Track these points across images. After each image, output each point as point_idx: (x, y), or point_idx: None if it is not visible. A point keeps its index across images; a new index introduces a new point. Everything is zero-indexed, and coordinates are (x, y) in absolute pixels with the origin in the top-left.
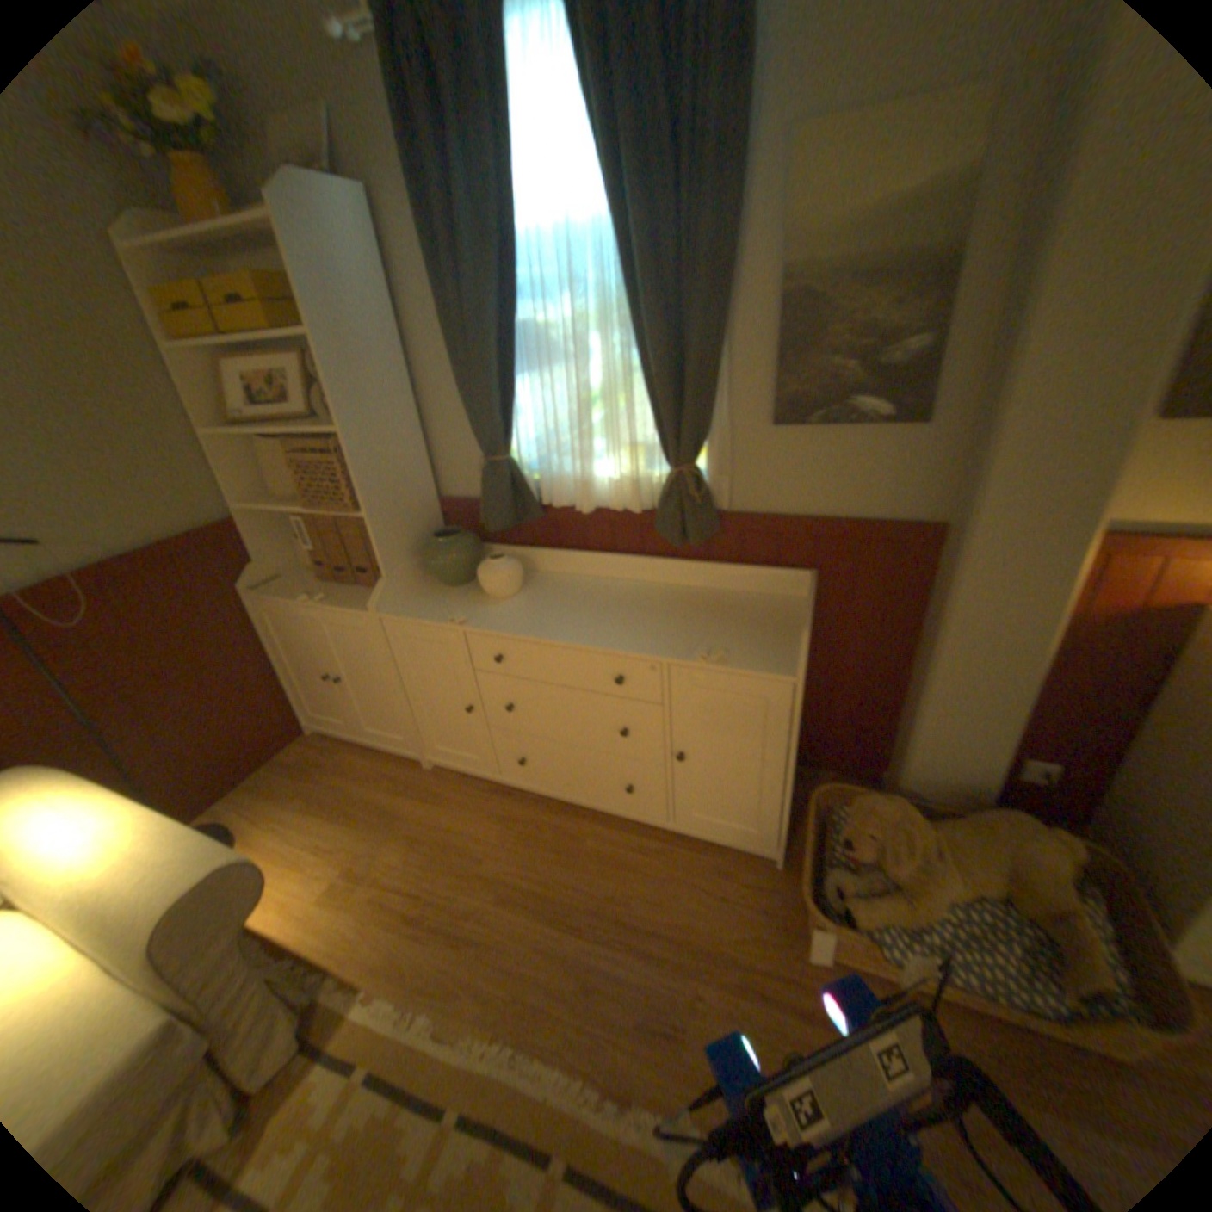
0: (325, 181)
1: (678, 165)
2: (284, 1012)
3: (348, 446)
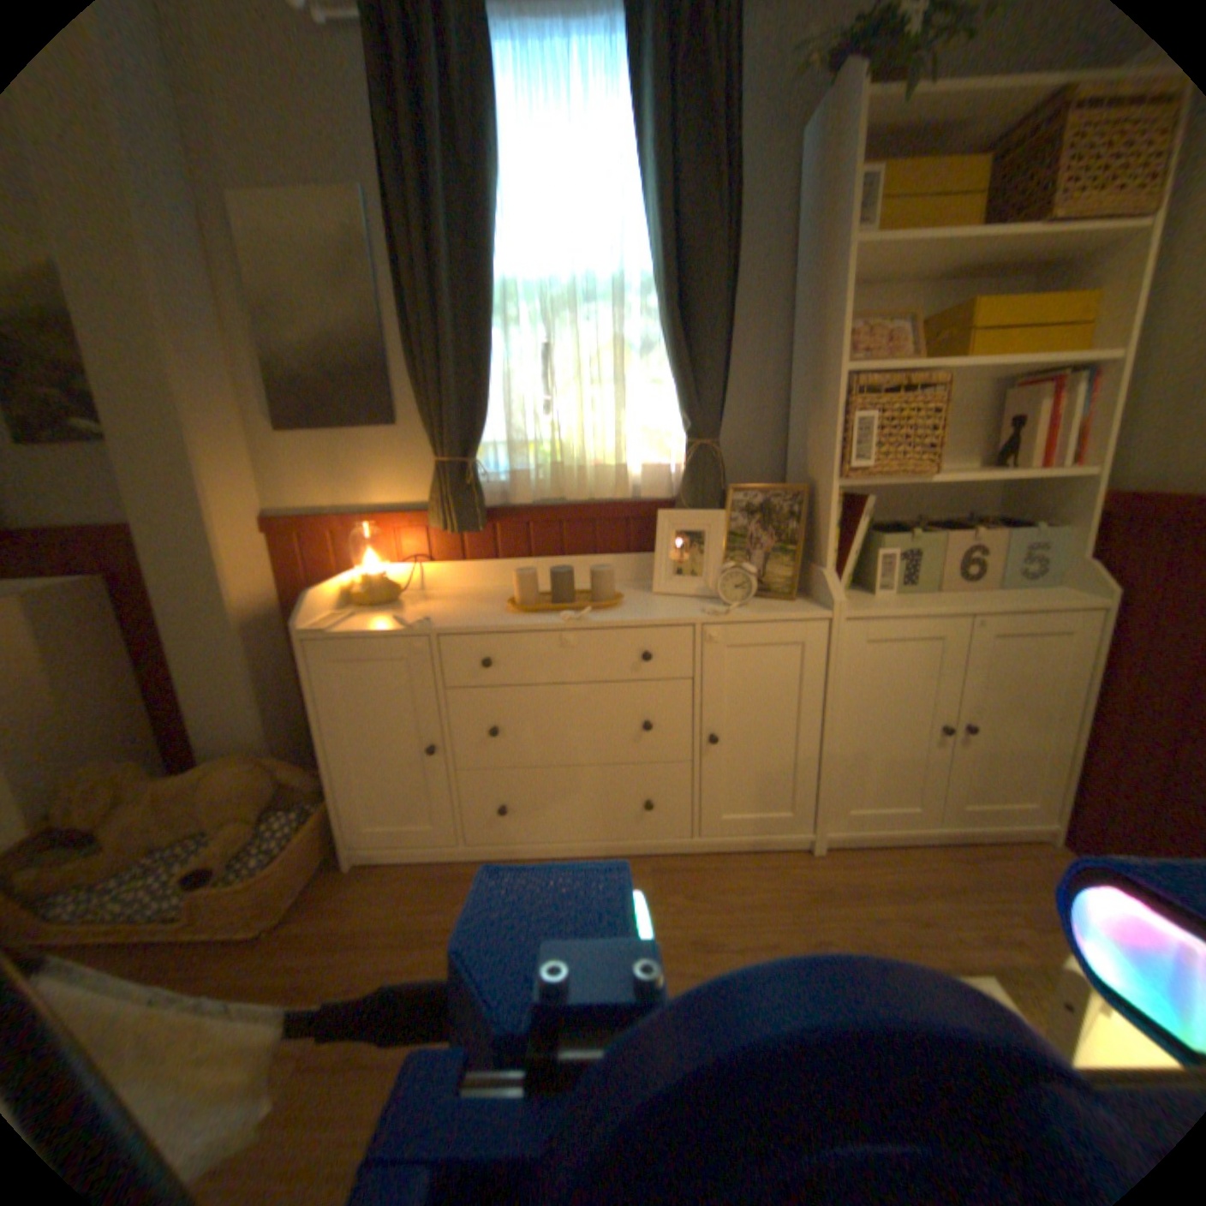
0: None
1: None
2: None
3: None
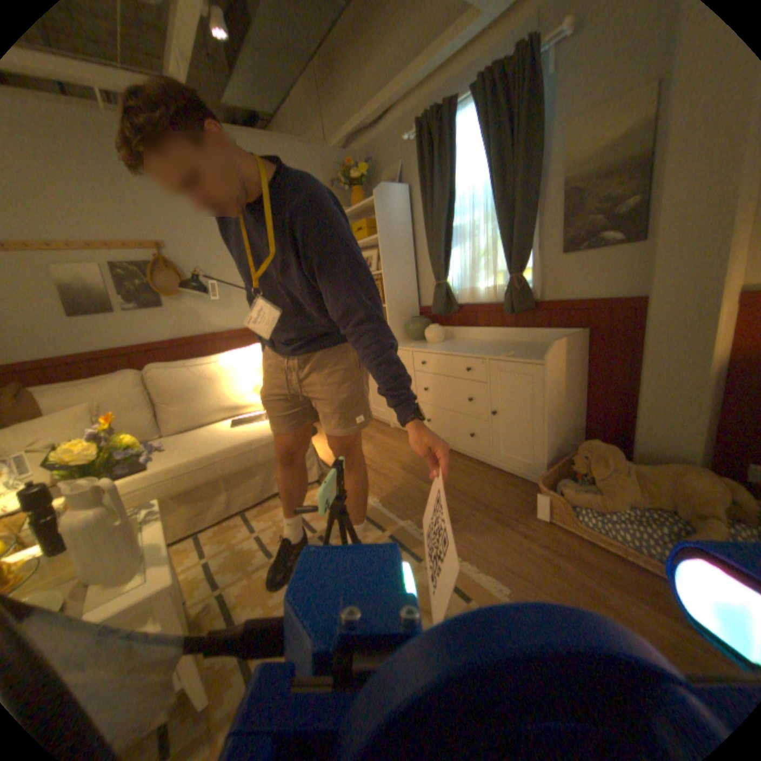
0: (393, 185)
1: (517, 150)
2: (316, 463)
3: (384, 277)
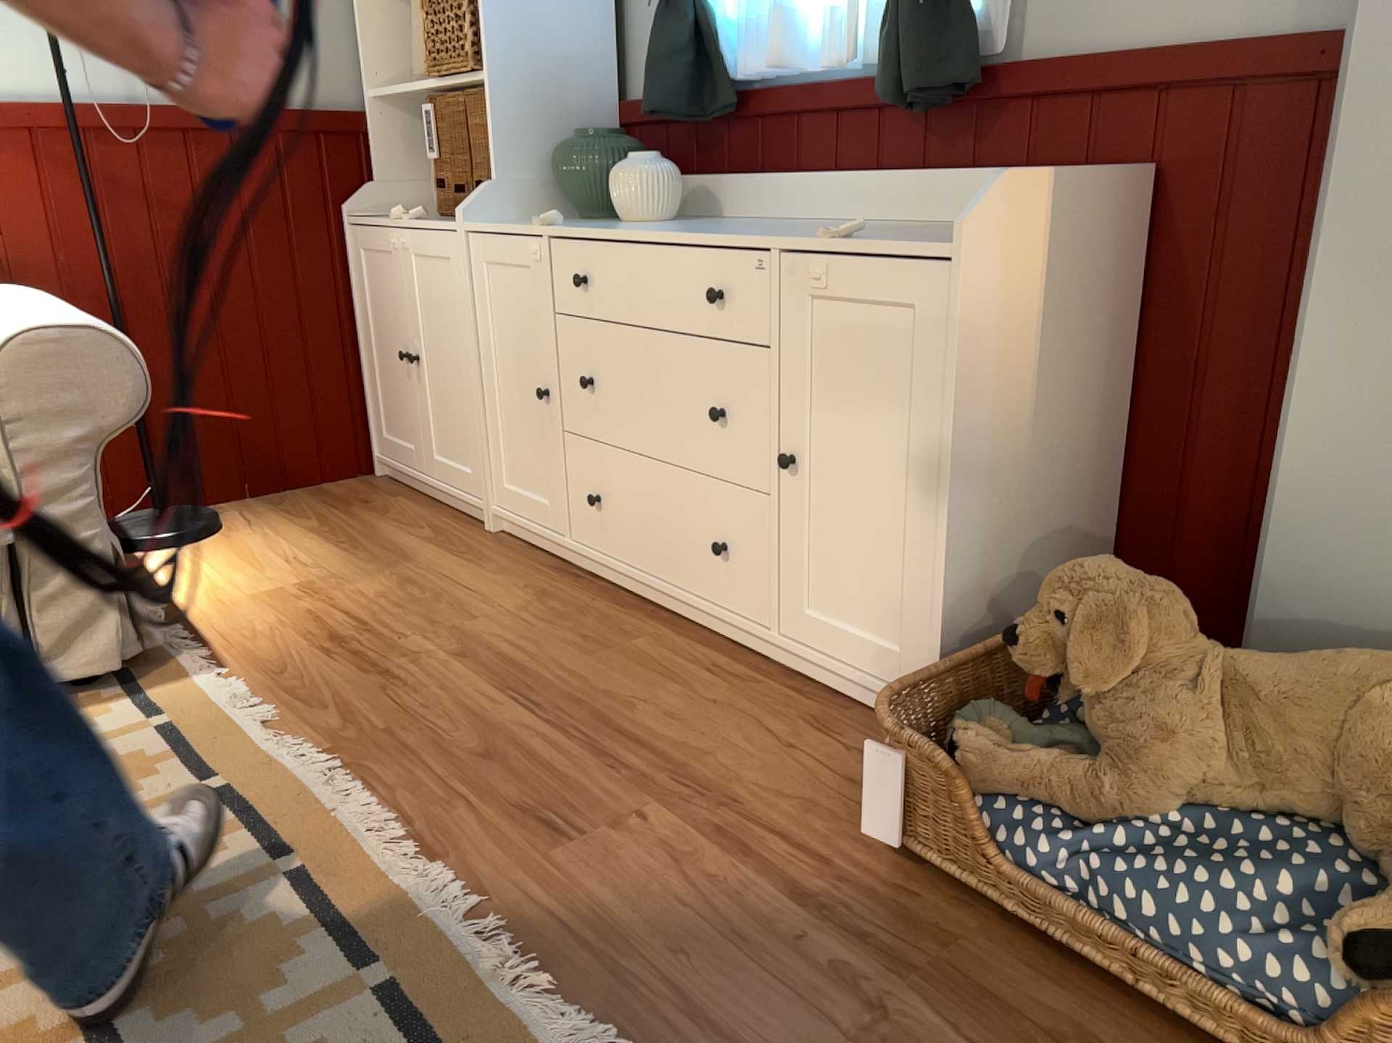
0: None
1: None
2: (121, 607)
3: None
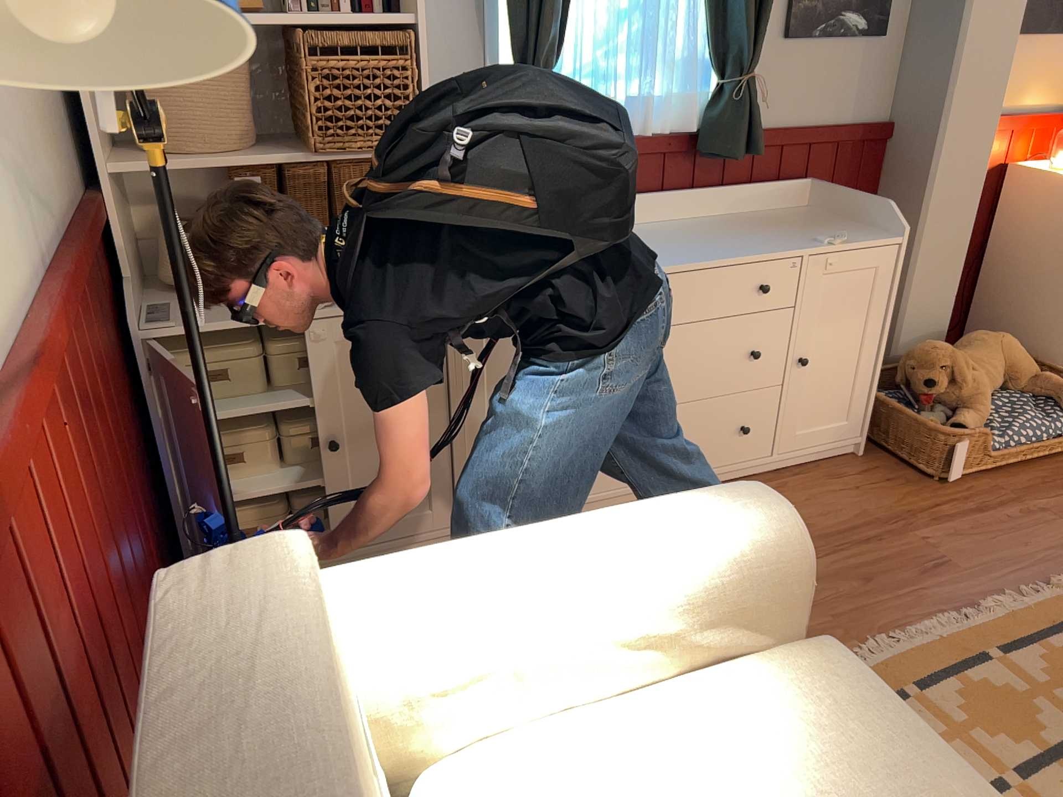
0: None
1: None
2: None
3: (421, 45)
